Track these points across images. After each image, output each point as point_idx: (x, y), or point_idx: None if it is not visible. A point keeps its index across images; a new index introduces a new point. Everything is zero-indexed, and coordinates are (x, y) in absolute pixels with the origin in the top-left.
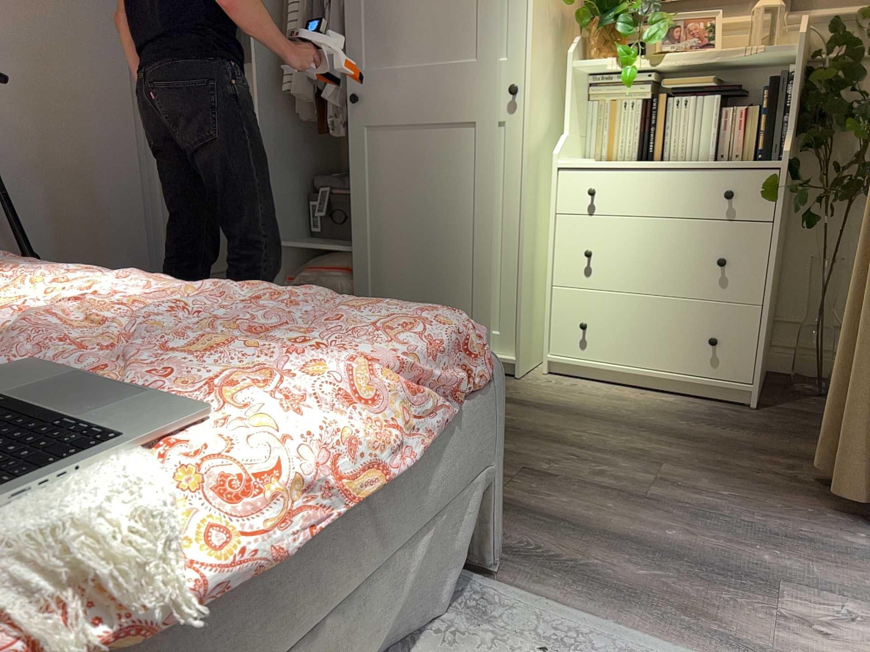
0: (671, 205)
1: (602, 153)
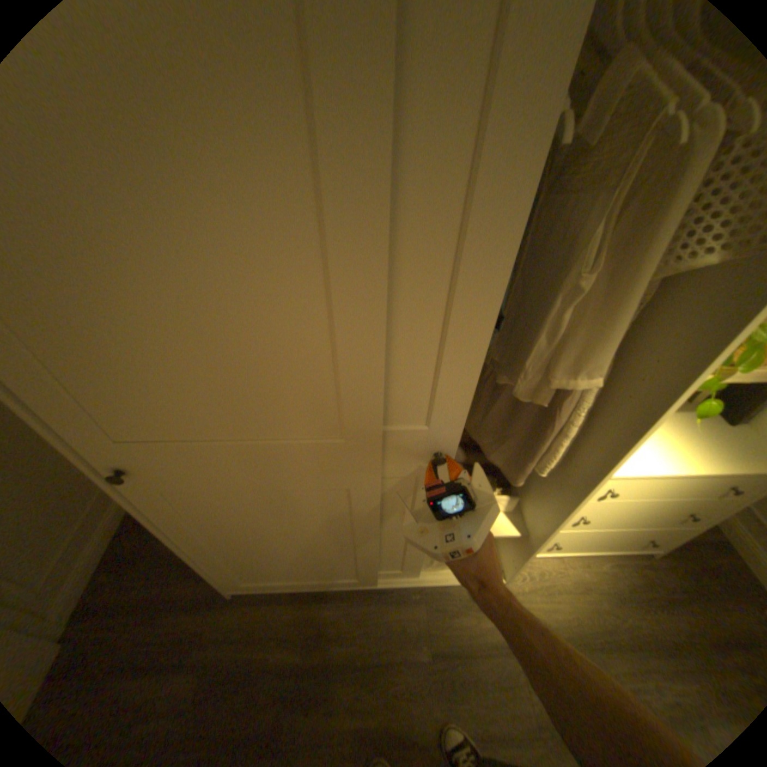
0: (680, 495)
1: None
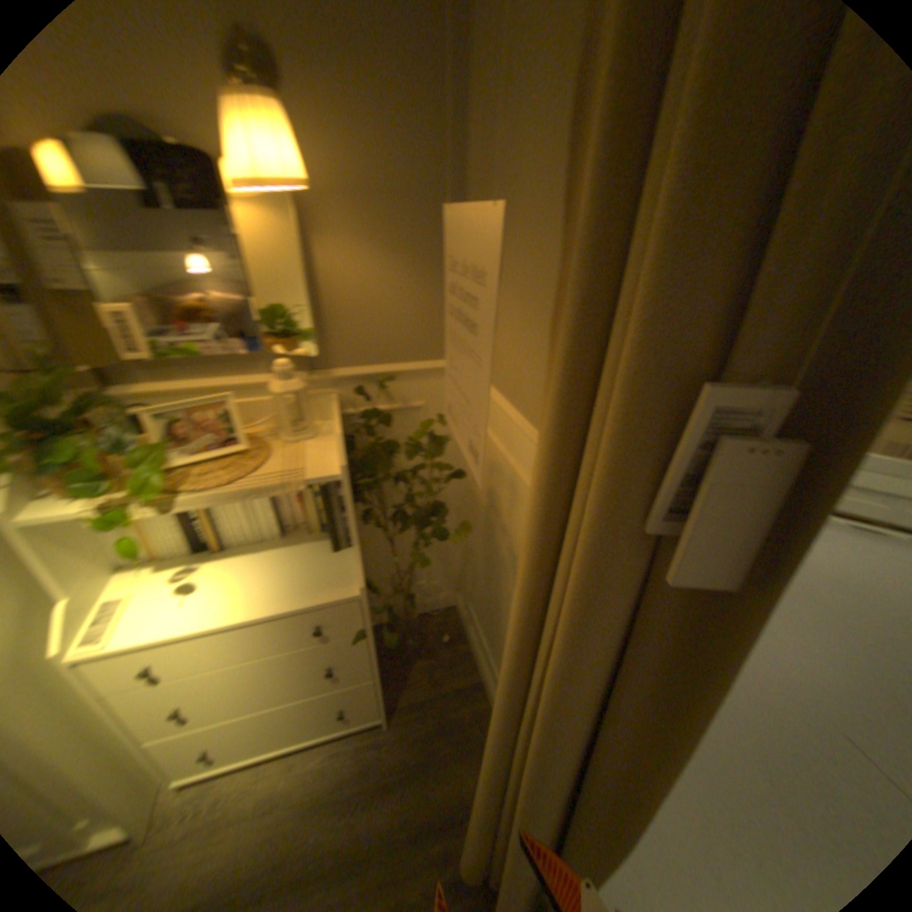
0: (255, 651)
1: (135, 557)
